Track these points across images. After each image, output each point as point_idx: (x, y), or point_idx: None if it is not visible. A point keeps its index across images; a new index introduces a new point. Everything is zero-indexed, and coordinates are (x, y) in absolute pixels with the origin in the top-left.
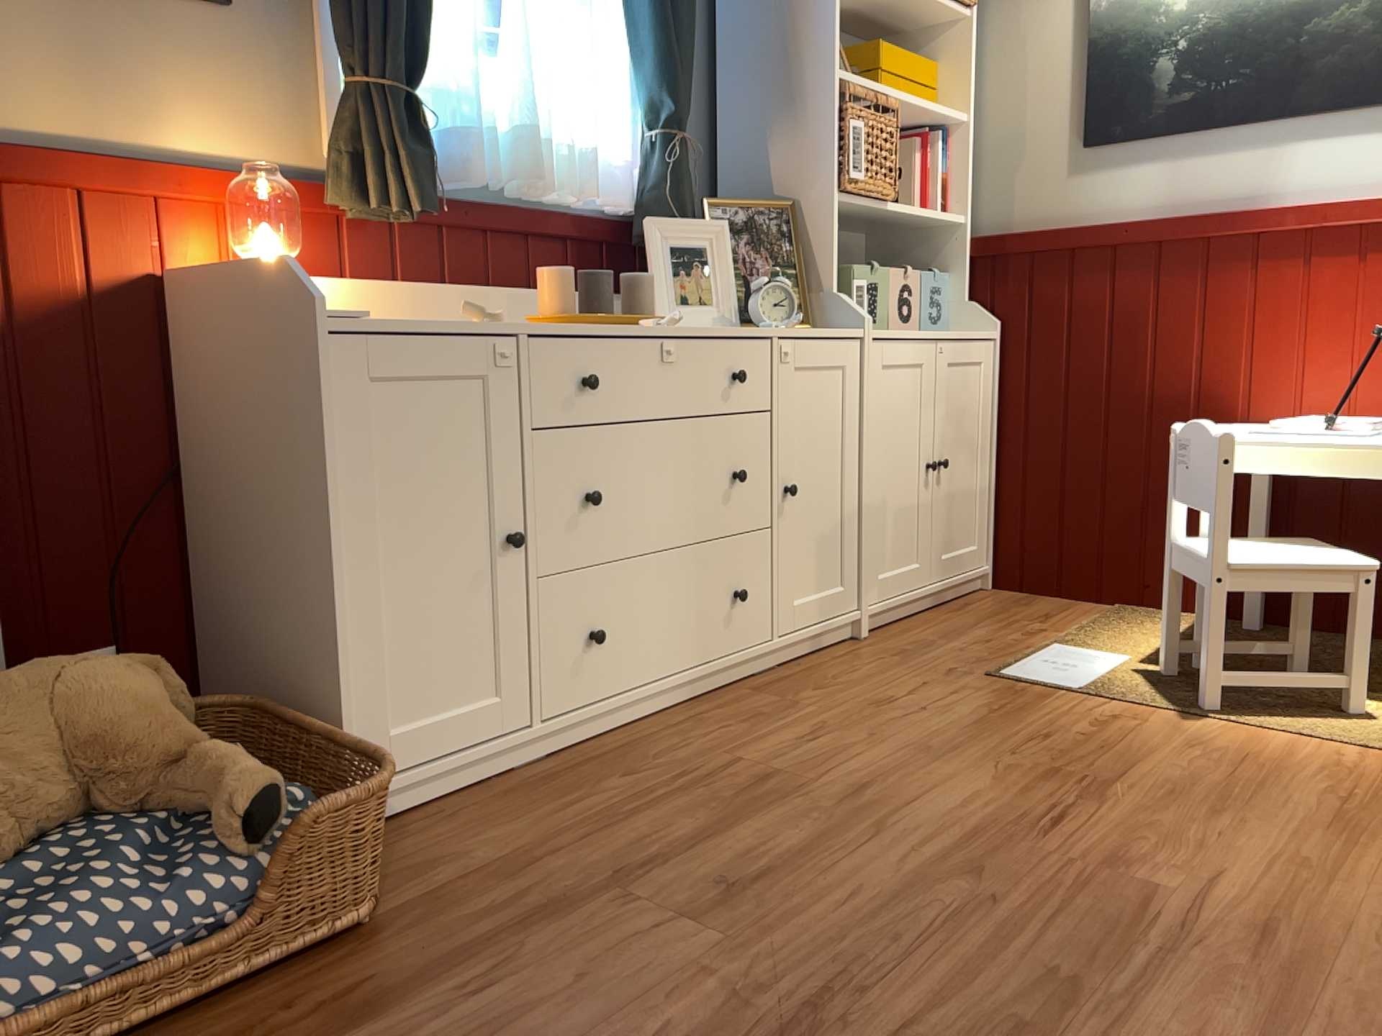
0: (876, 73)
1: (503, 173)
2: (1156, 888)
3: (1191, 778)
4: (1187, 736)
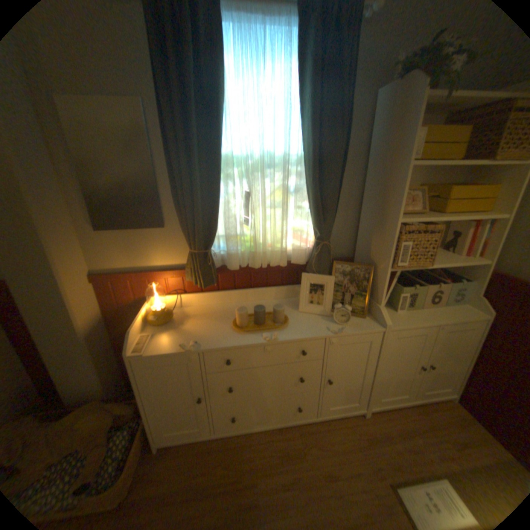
0: (447, 200)
1: (250, 261)
2: None
3: None
4: None
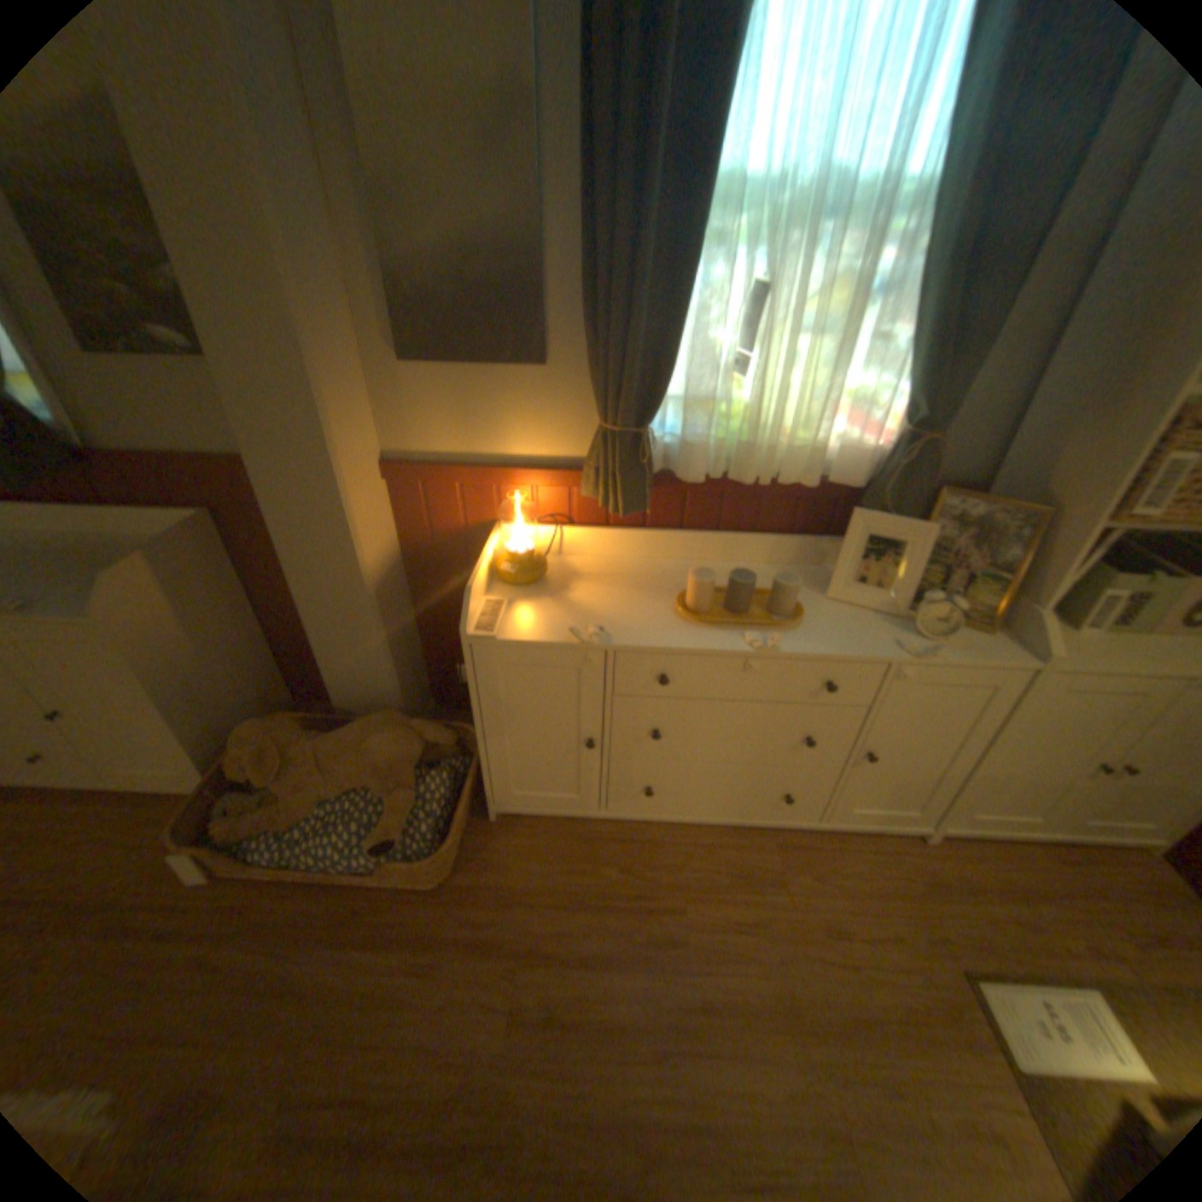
0: None
1: (732, 465)
2: None
3: None
4: None
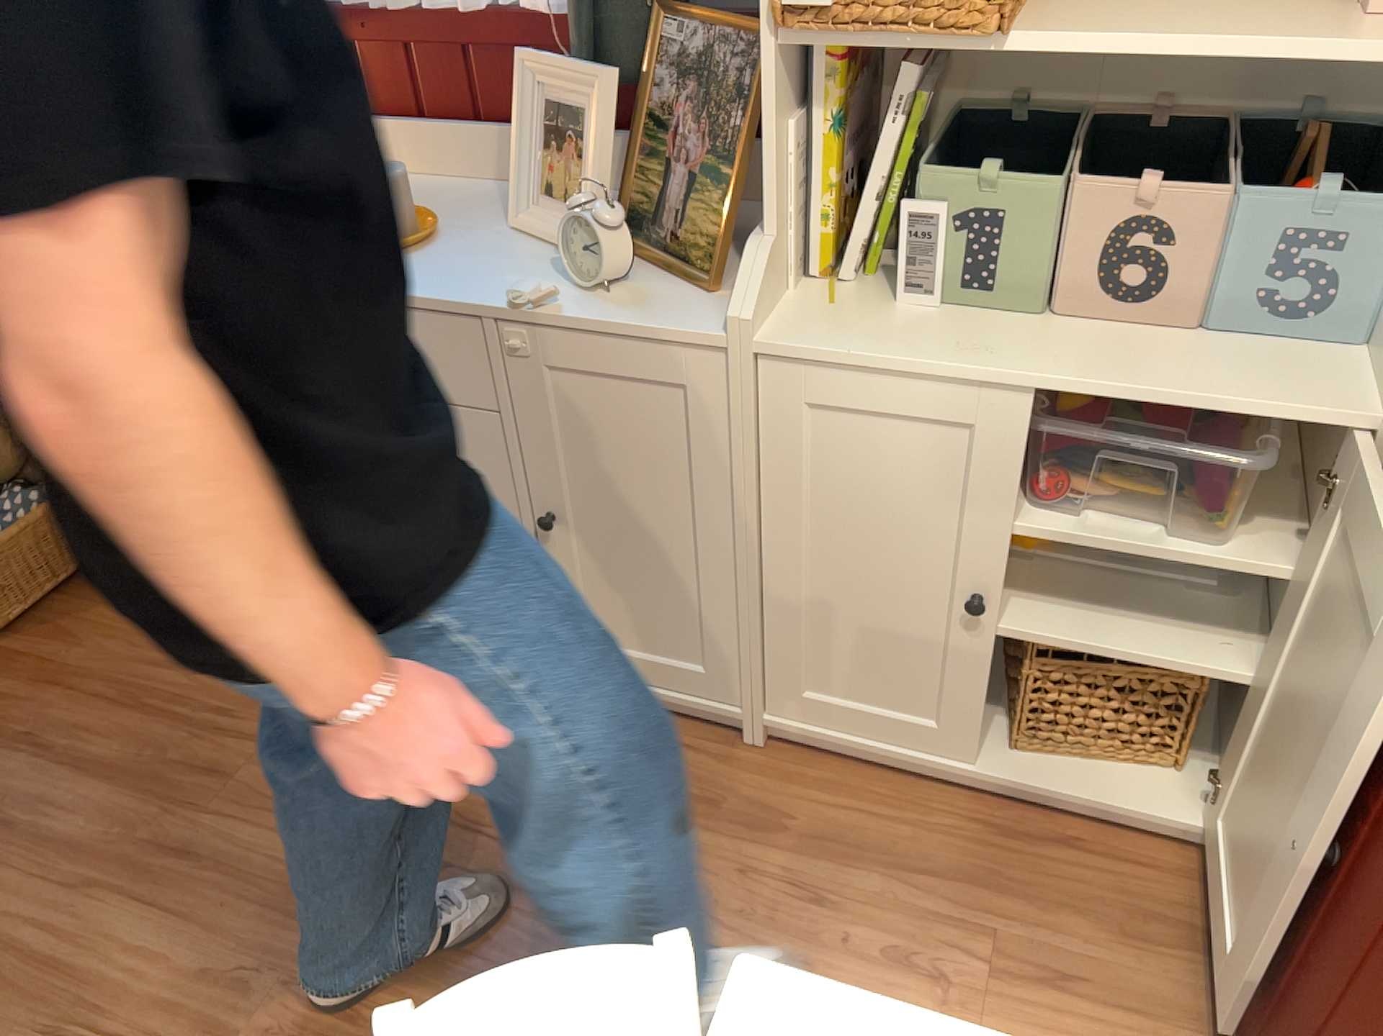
0: None
1: None
2: None
3: None
4: None
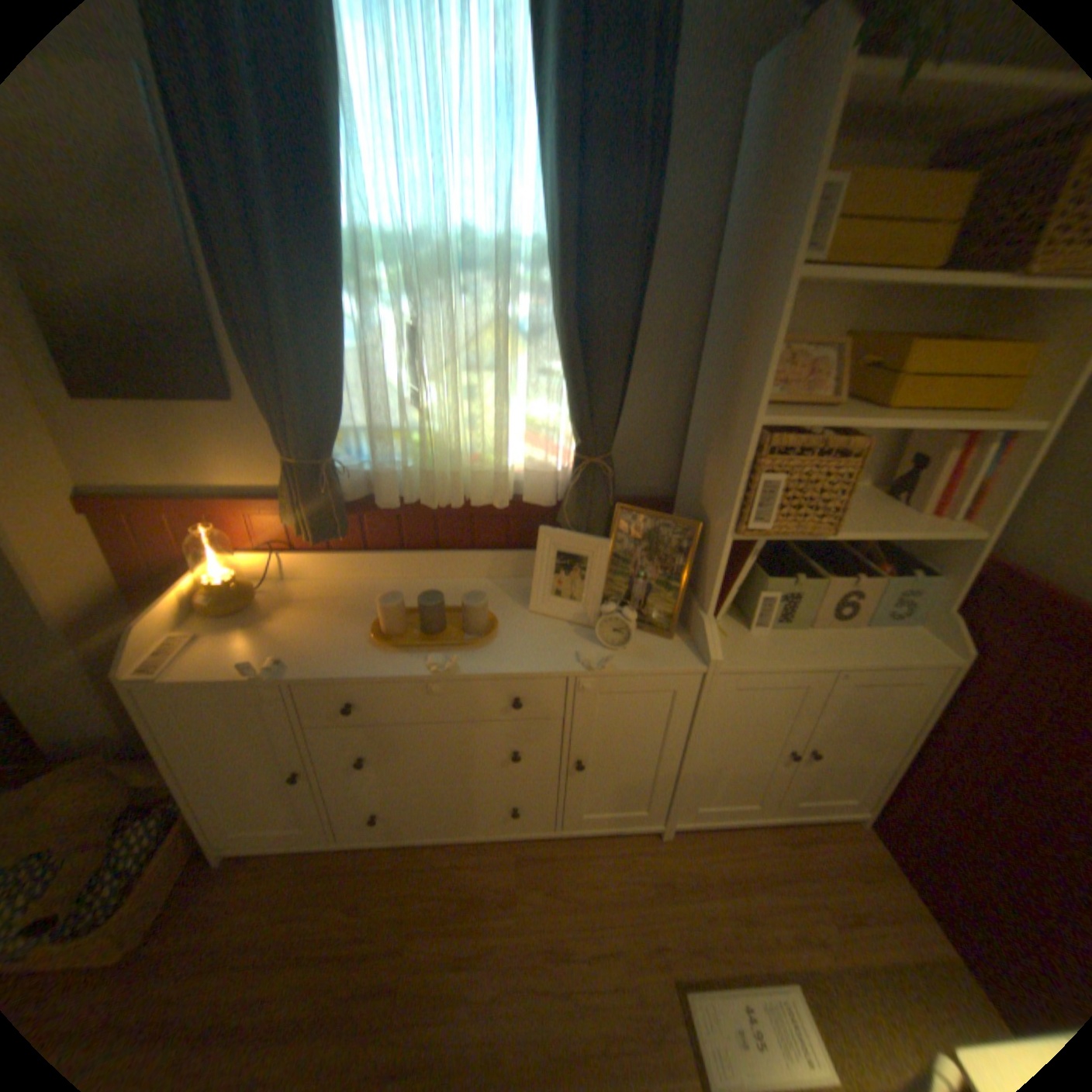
0: (899, 375)
1: (429, 489)
2: None
3: None
4: None
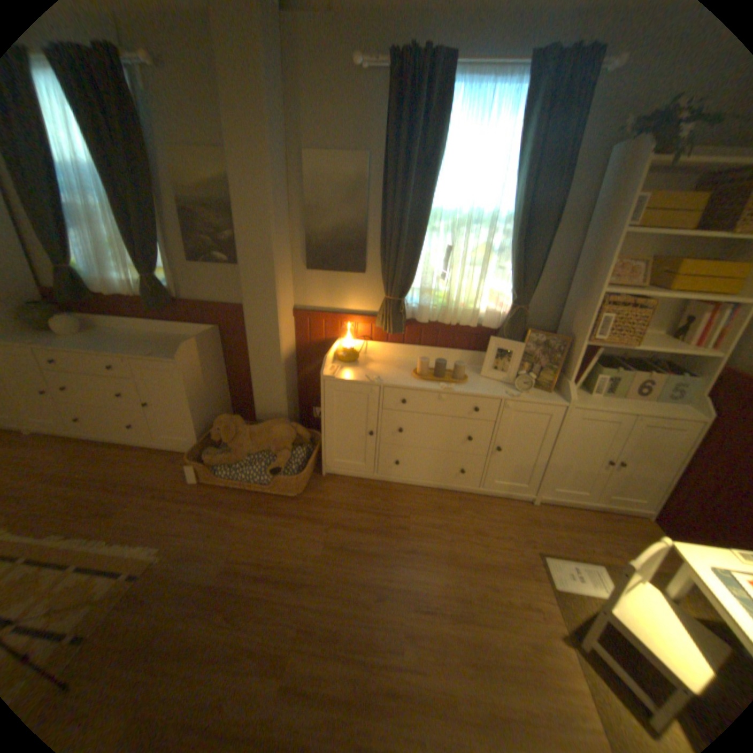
0: (675, 276)
1: (440, 317)
2: (402, 655)
3: (499, 654)
4: (544, 646)
